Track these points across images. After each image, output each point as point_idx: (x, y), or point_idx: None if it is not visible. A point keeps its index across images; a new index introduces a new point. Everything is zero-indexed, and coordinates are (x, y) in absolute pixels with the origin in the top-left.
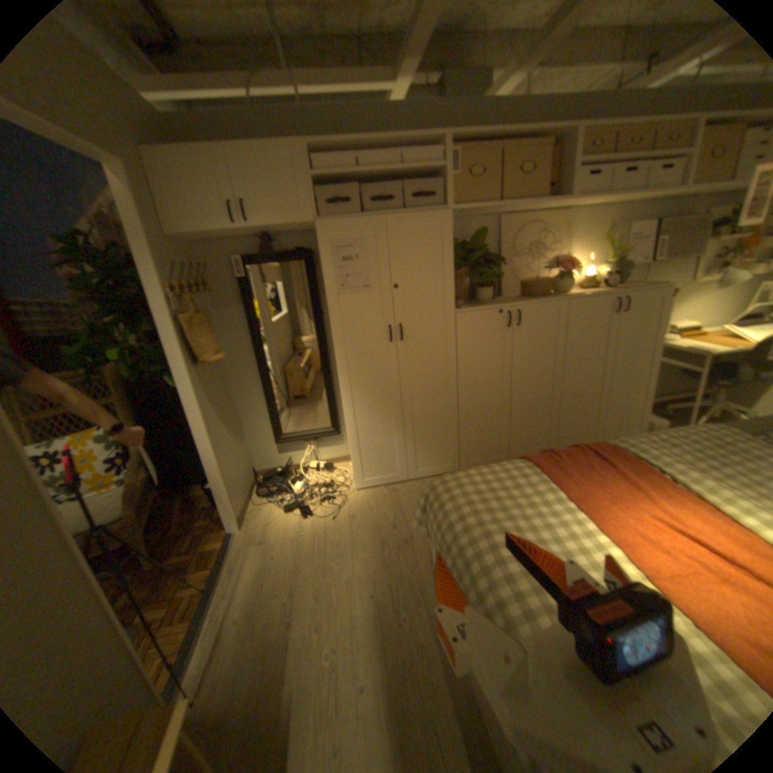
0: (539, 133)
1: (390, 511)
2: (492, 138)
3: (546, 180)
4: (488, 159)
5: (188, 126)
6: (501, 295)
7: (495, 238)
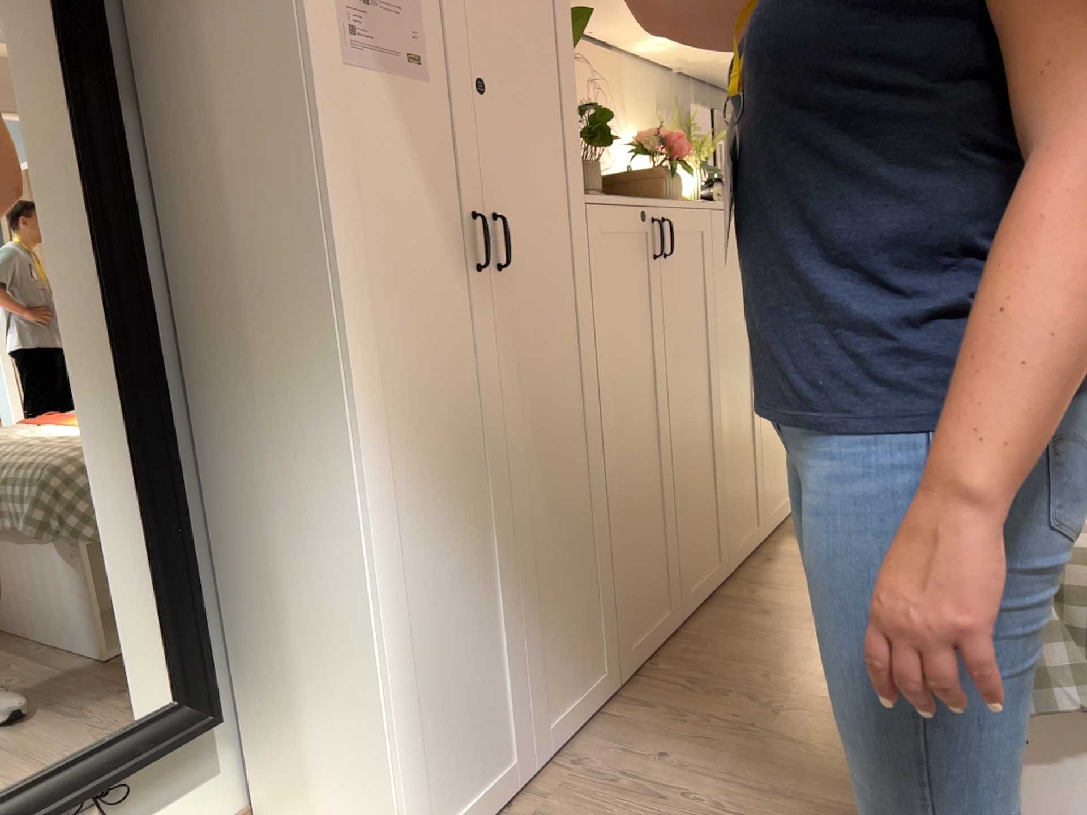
0: None
1: None
2: None
3: None
4: None
5: None
6: None
7: None
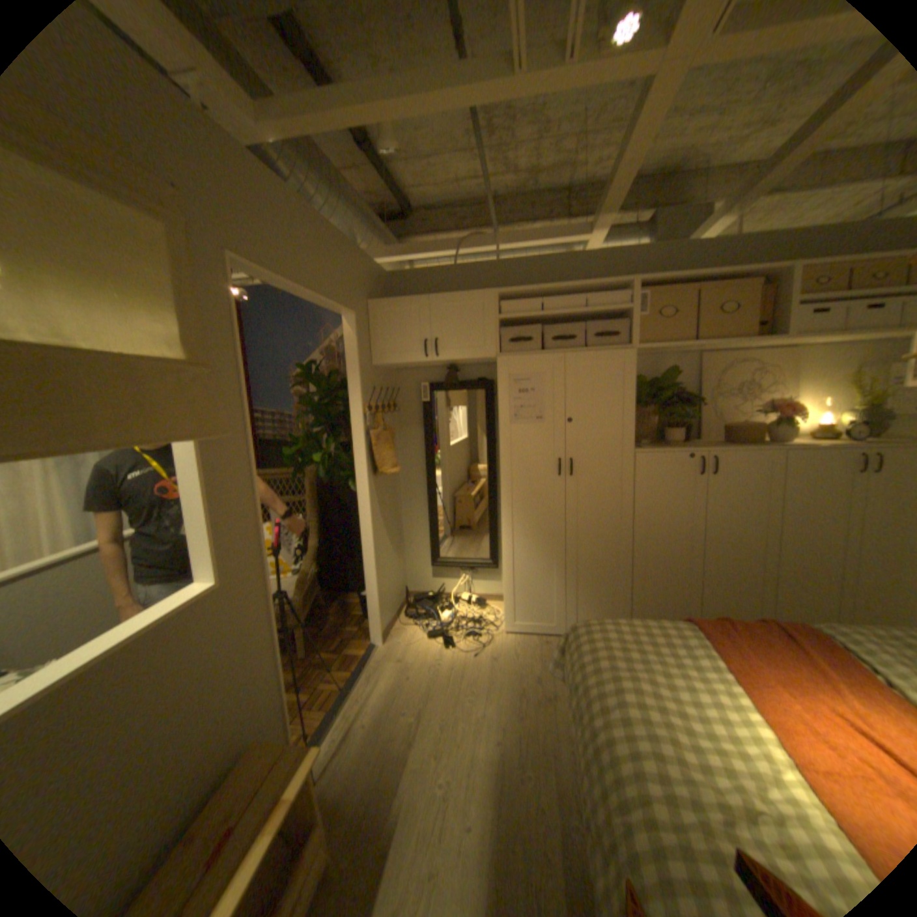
0: (744, 274)
1: (538, 665)
2: (688, 281)
3: (757, 319)
4: (685, 300)
5: (406, 282)
6: (701, 439)
7: (696, 377)
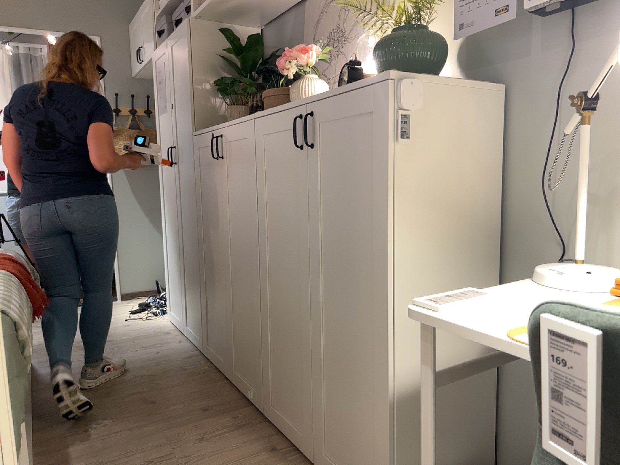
0: None
1: (132, 337)
2: None
3: None
4: None
5: None
6: None
7: (307, 34)
